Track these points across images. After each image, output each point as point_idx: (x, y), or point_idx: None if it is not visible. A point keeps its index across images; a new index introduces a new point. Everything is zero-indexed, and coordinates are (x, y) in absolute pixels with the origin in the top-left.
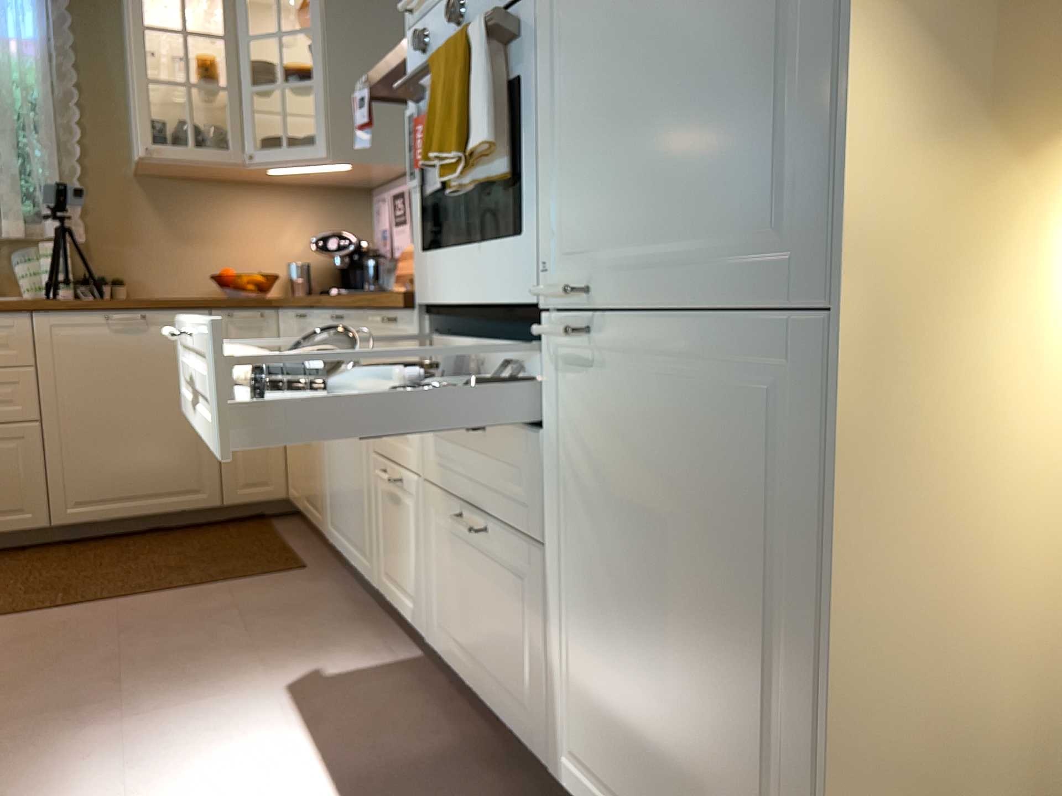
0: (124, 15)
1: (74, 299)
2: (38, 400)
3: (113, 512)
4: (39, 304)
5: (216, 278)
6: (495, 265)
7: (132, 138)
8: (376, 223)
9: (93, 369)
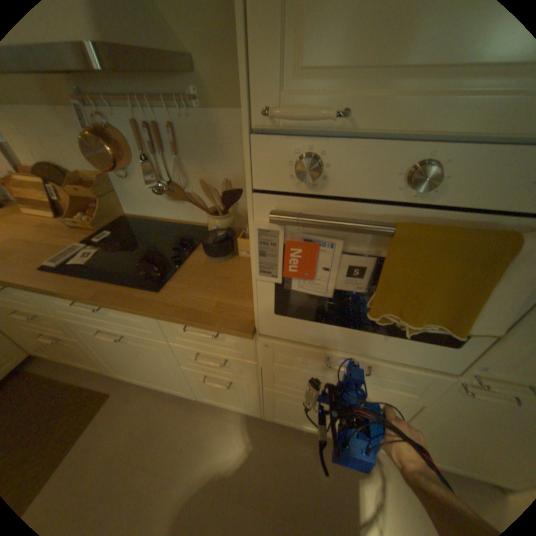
0: None
1: None
2: None
3: None
4: None
5: None
6: (400, 348)
7: None
8: None
9: None
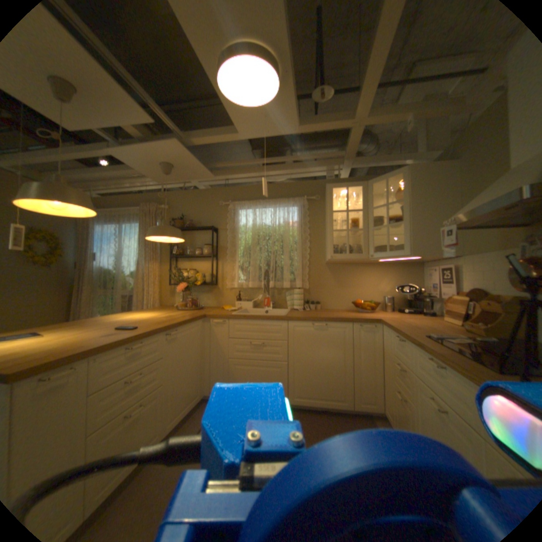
0: (325, 208)
1: (303, 311)
2: (288, 353)
3: (310, 403)
4: (290, 318)
5: (353, 302)
6: None
7: (326, 251)
8: (429, 281)
9: (307, 344)
